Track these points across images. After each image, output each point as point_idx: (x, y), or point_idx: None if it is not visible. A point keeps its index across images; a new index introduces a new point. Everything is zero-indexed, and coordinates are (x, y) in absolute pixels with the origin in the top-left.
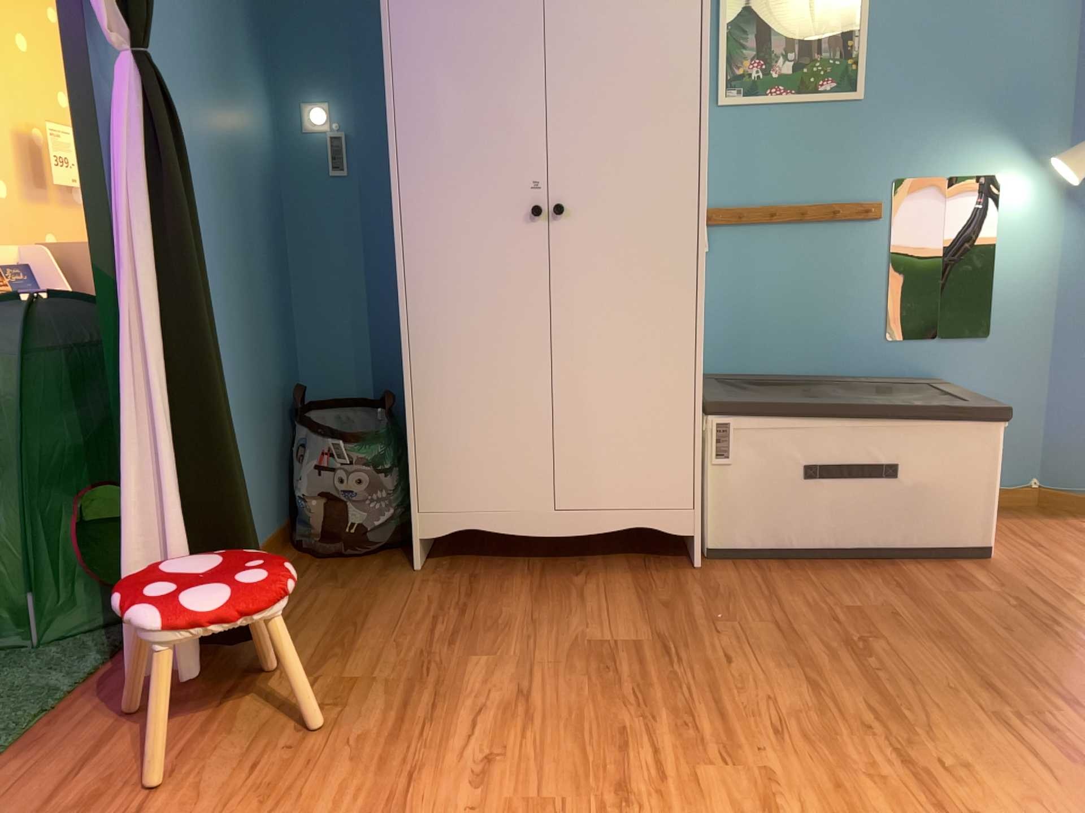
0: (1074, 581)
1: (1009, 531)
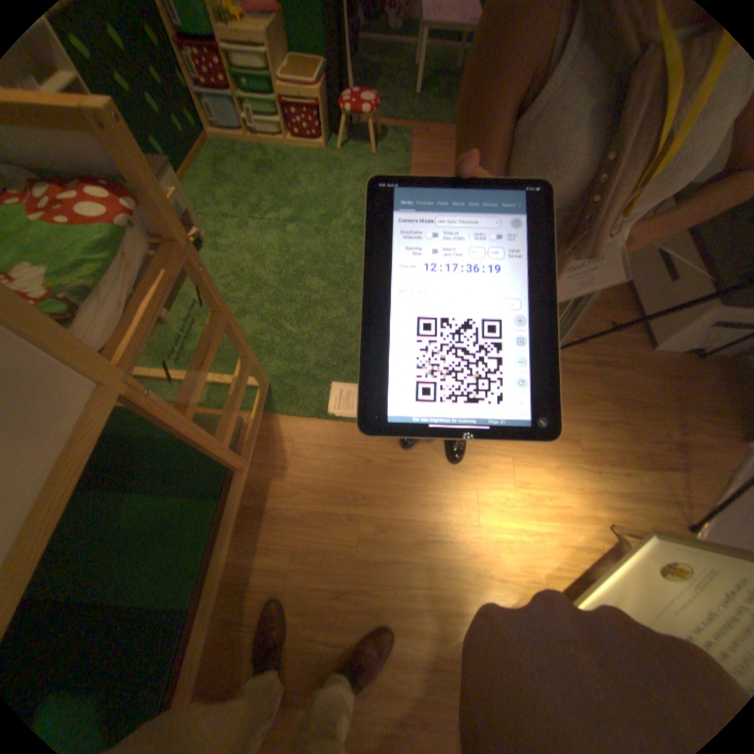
0: (629, 371)
1: (697, 379)
